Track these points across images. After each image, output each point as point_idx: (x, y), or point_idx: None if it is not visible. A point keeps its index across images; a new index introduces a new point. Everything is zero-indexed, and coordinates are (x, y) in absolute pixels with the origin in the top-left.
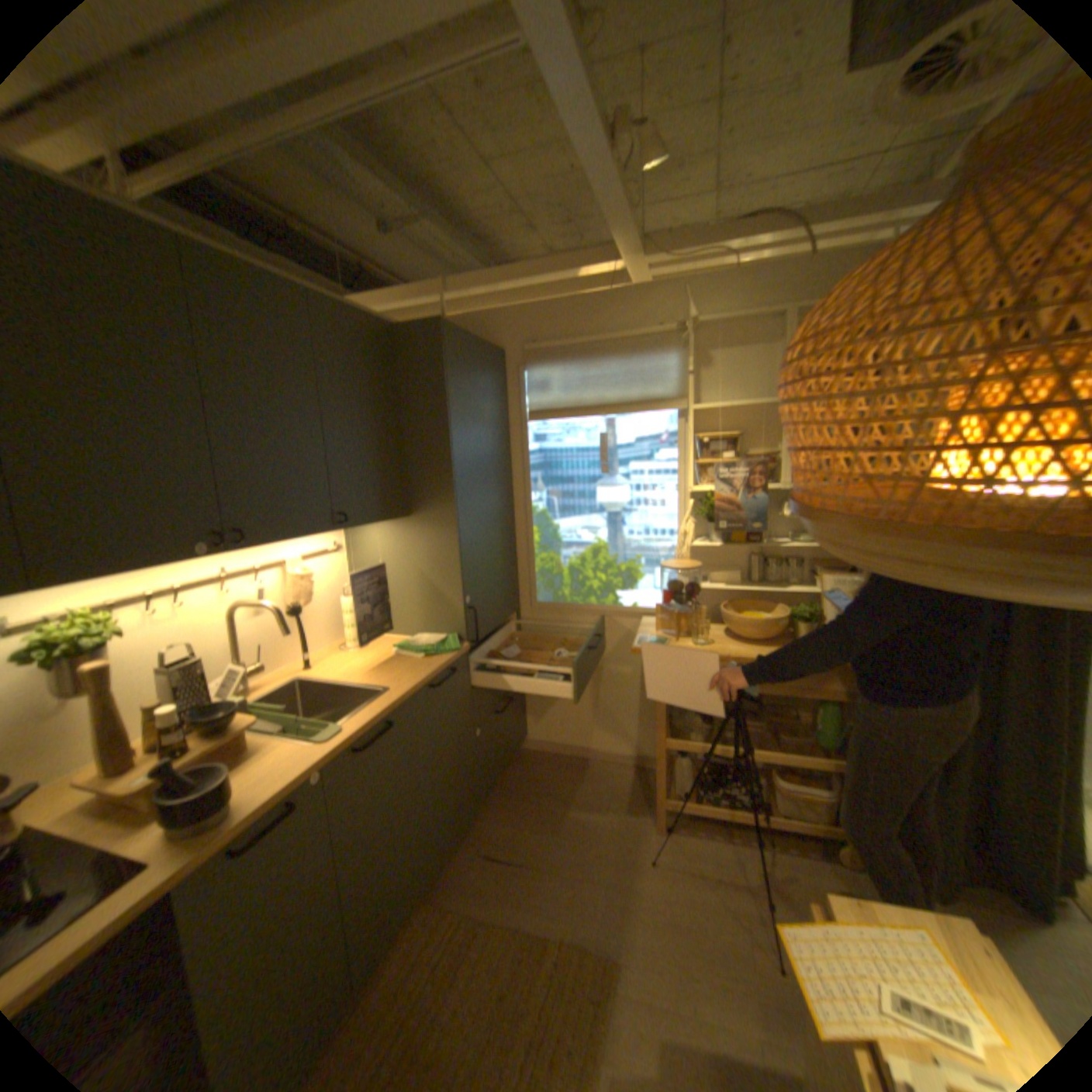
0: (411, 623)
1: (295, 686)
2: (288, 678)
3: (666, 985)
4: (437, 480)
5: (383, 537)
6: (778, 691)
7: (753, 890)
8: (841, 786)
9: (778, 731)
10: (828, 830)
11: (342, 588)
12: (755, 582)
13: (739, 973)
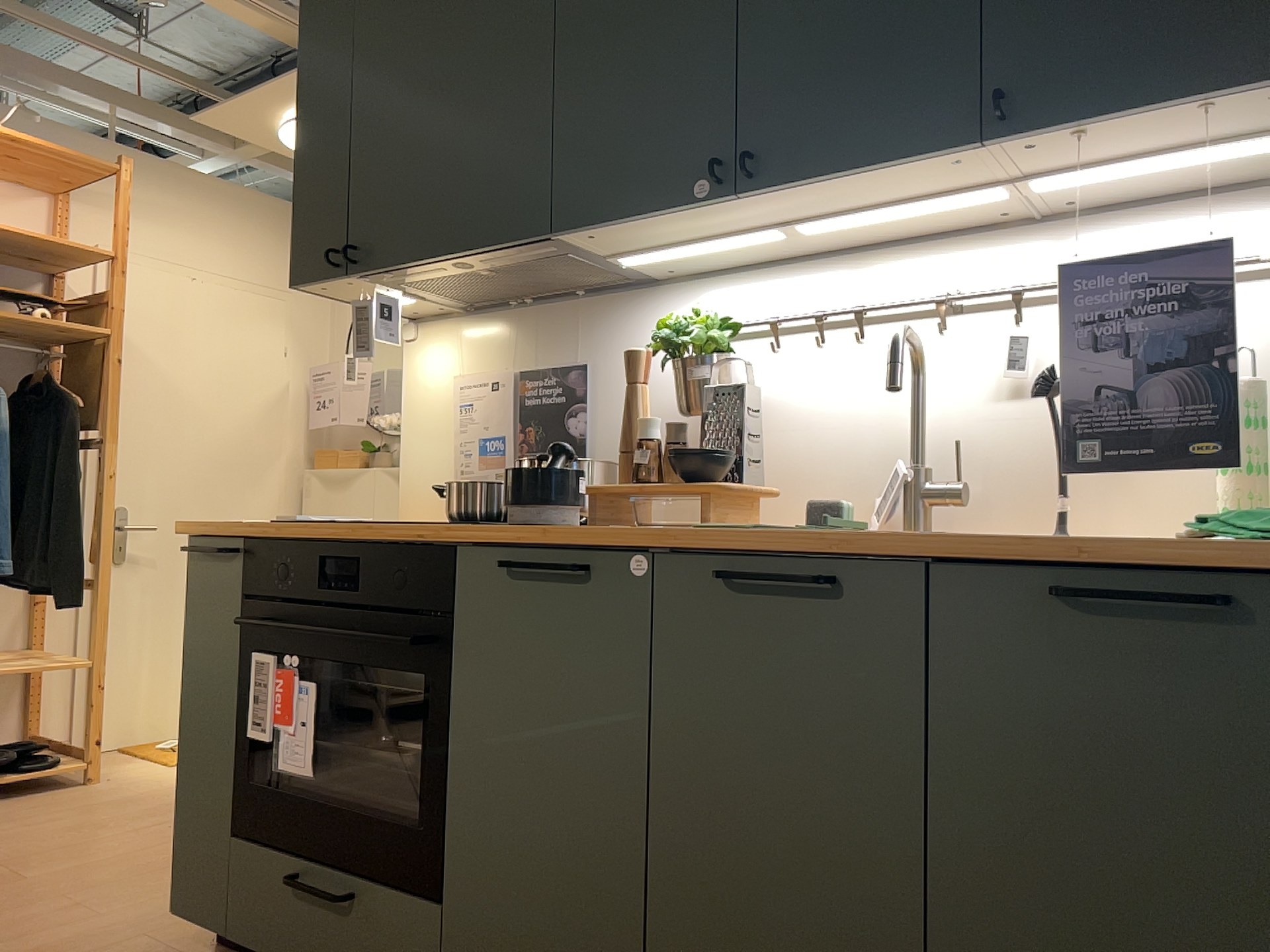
0: None
1: None
2: None
3: None
4: None
5: None
6: None
7: None
8: None
9: None
10: None
11: None
12: None
13: None
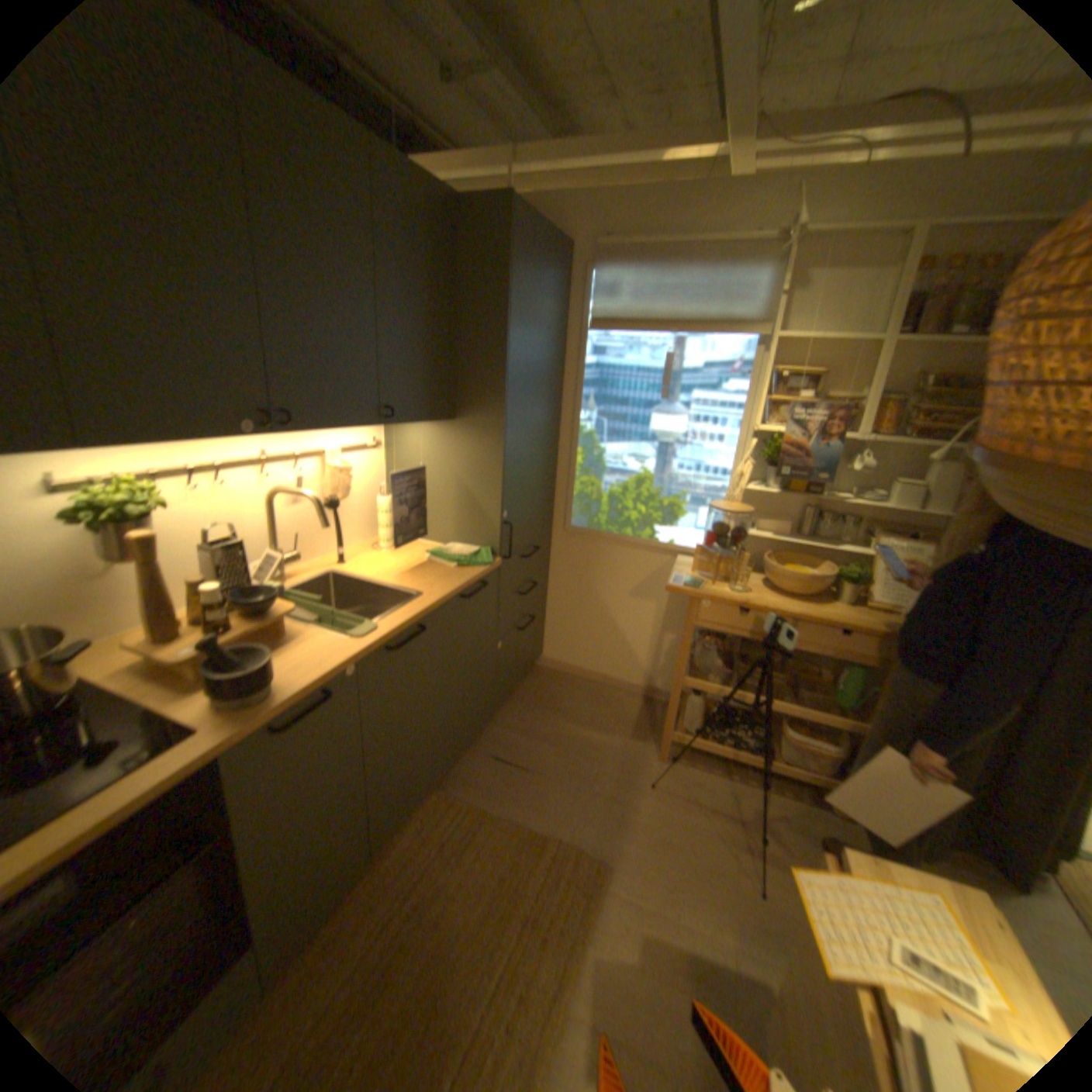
0: (444, 529)
1: (329, 576)
2: (322, 568)
3: (653, 891)
4: (488, 382)
5: (424, 438)
6: (809, 648)
7: (745, 823)
8: (850, 745)
9: (799, 685)
10: (828, 781)
11: (378, 485)
12: (804, 536)
13: (722, 891)
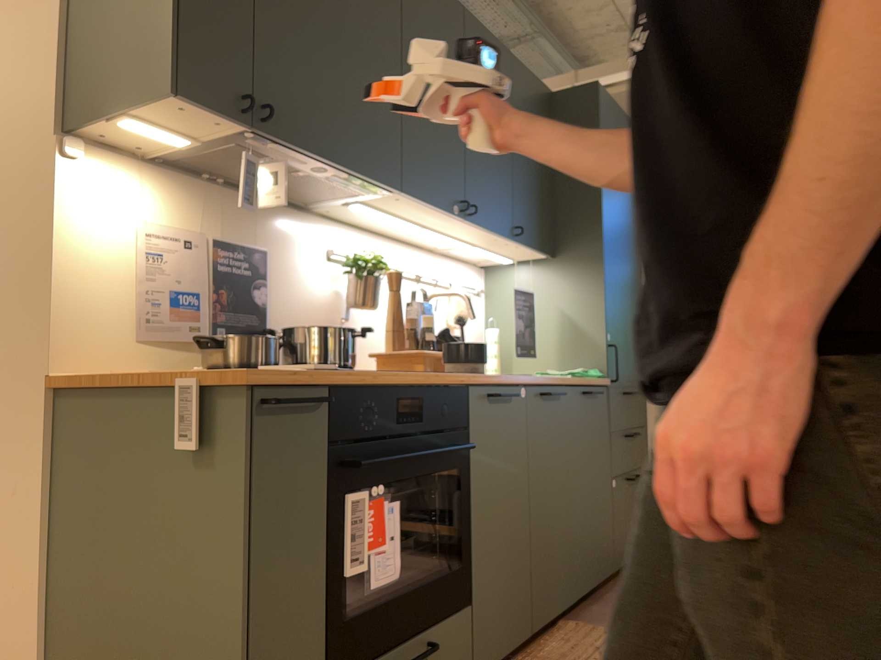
0: (548, 362)
1: None
2: None
3: None
4: (586, 219)
5: (526, 279)
6: None
7: None
8: None
9: None
10: None
11: (483, 325)
12: None
13: None
